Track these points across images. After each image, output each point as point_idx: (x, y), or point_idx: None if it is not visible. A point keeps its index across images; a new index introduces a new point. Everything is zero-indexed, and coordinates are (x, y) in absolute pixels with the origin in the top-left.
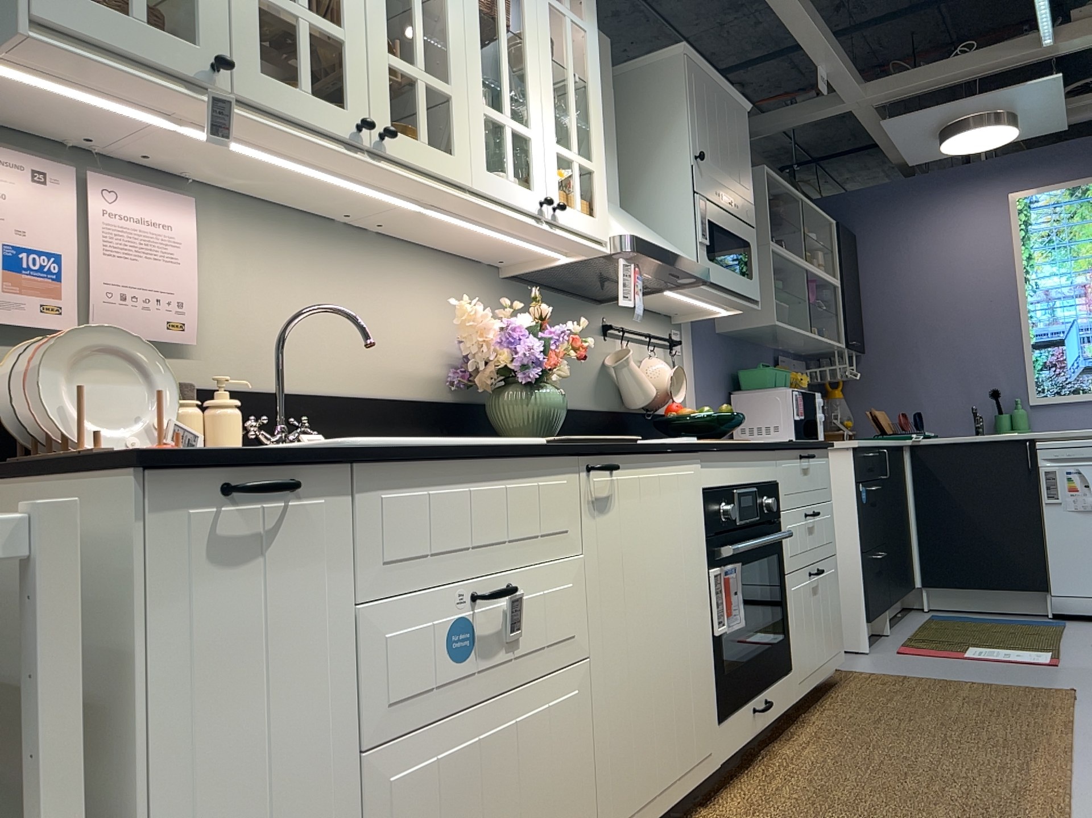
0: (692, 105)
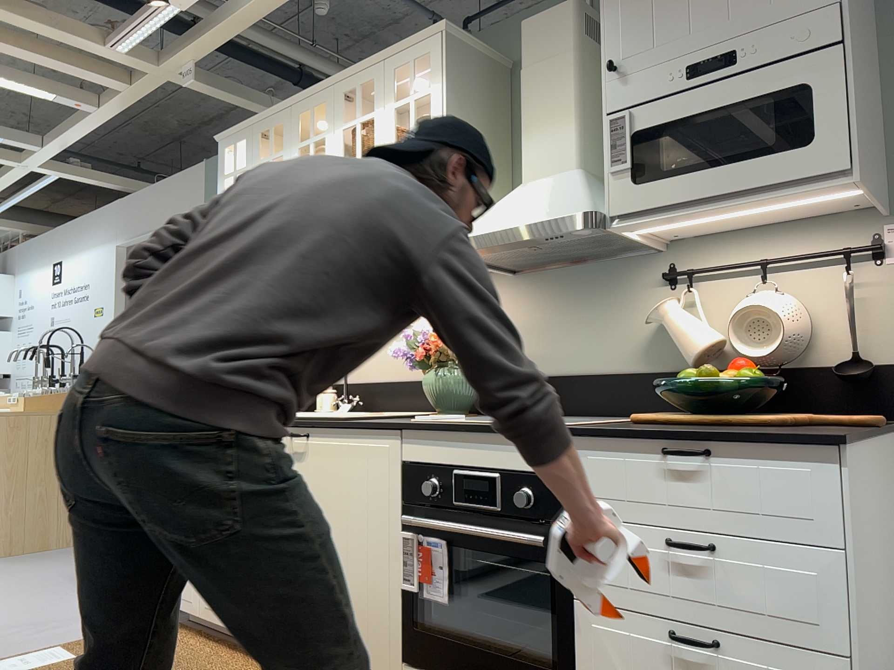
0: (607, 8)
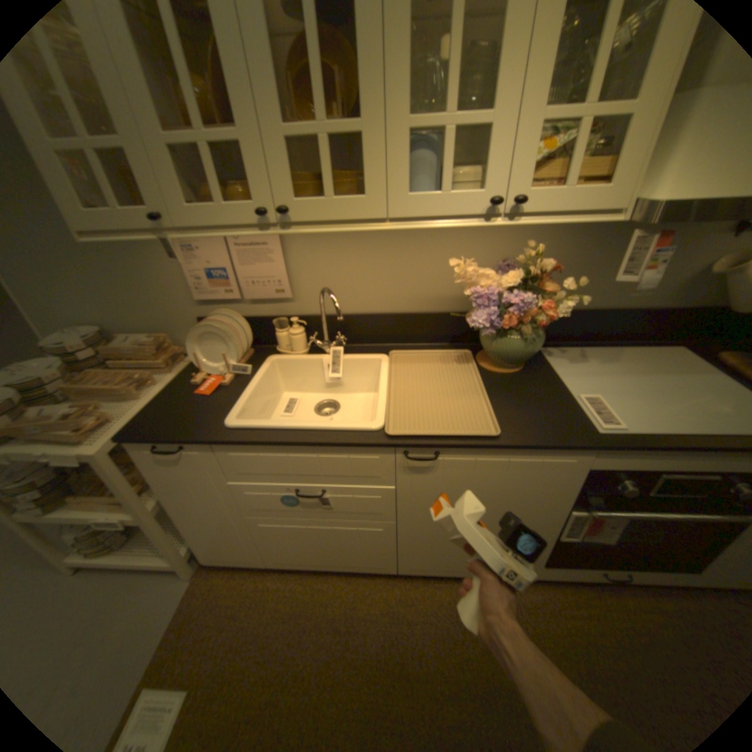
0: None
